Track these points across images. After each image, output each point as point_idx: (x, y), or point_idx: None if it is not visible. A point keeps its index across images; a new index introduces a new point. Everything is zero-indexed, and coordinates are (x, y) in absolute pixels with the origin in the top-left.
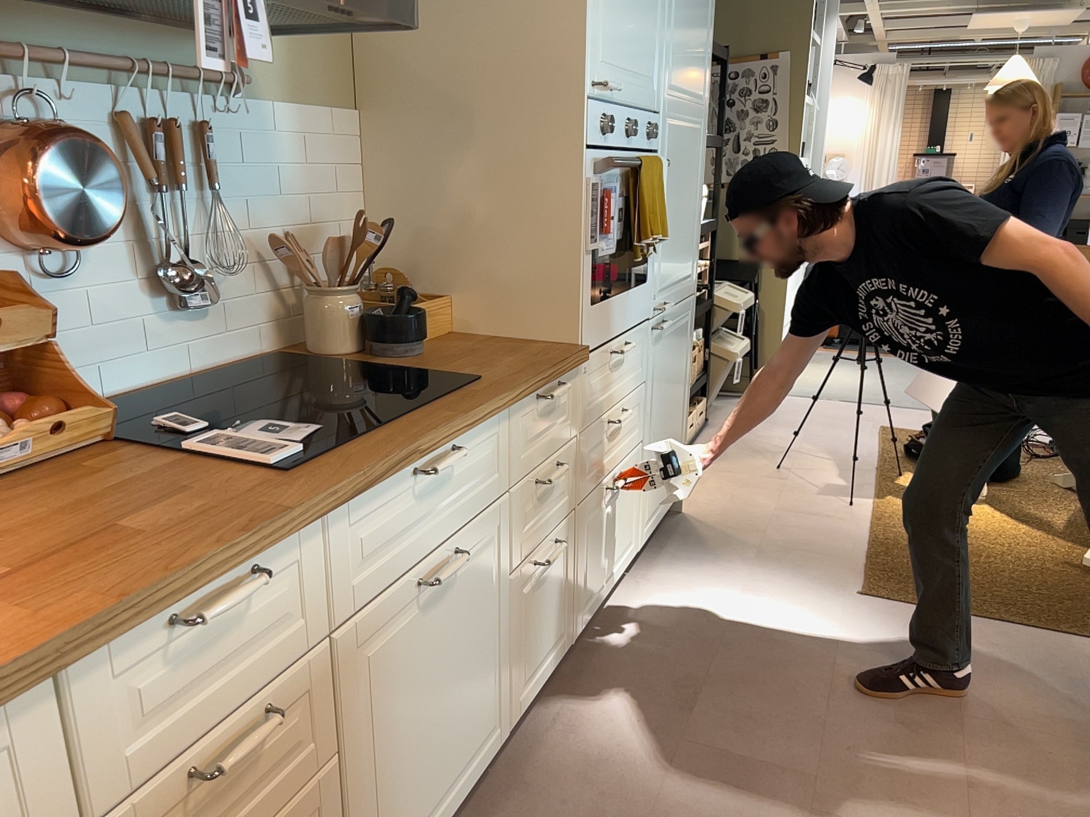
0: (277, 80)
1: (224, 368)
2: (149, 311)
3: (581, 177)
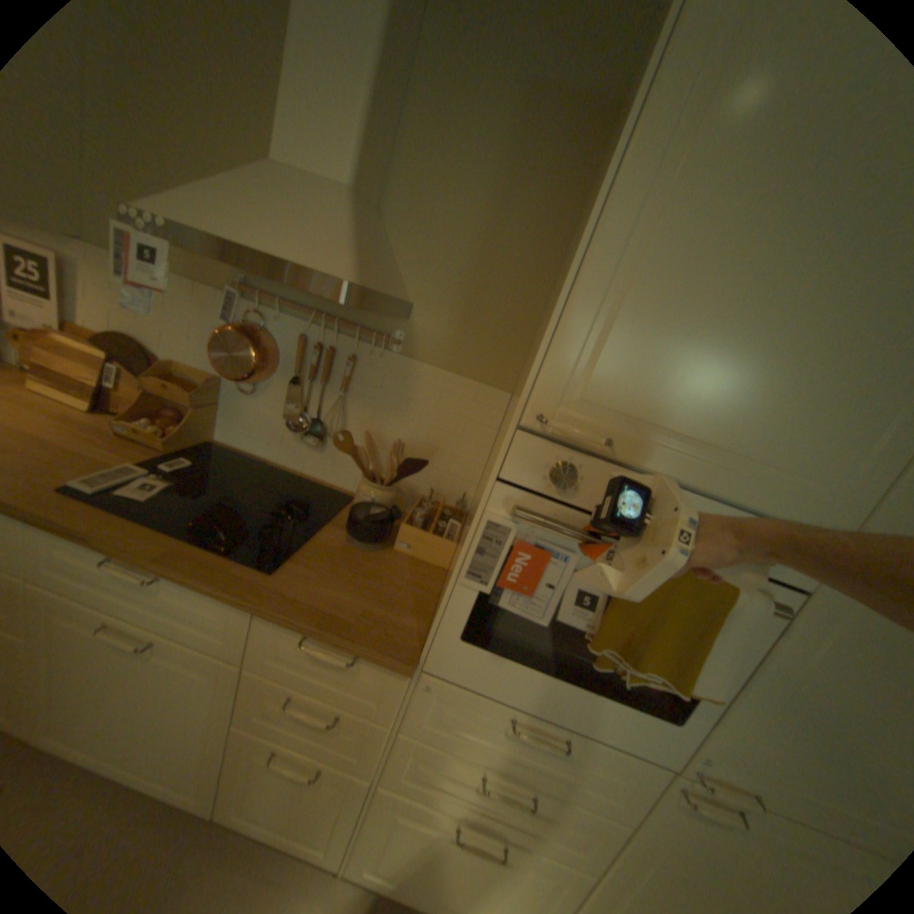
0: (435, 350)
1: (323, 485)
2: (291, 433)
3: (481, 504)
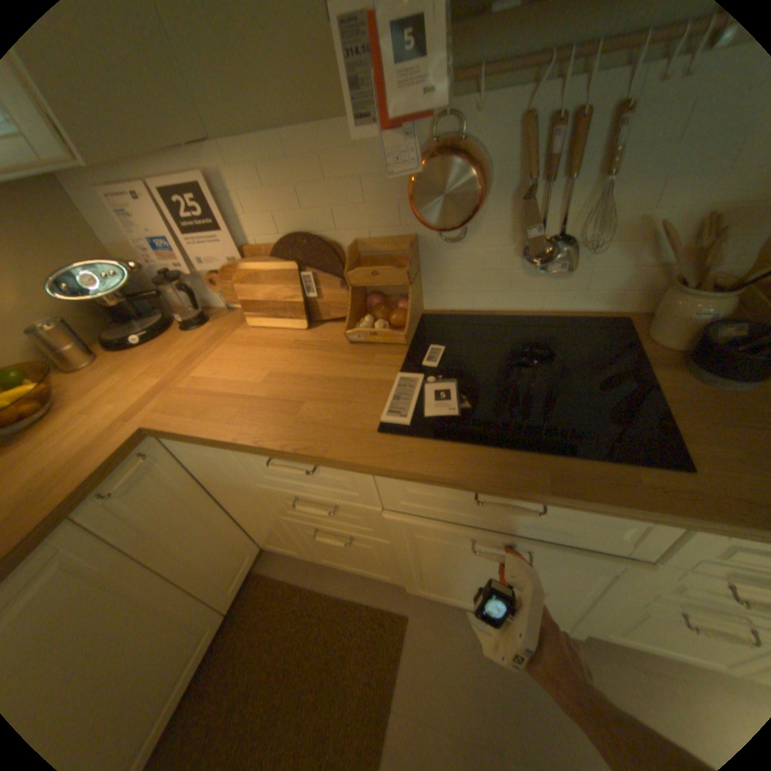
0: None
1: (573, 313)
2: (519, 265)
3: None
